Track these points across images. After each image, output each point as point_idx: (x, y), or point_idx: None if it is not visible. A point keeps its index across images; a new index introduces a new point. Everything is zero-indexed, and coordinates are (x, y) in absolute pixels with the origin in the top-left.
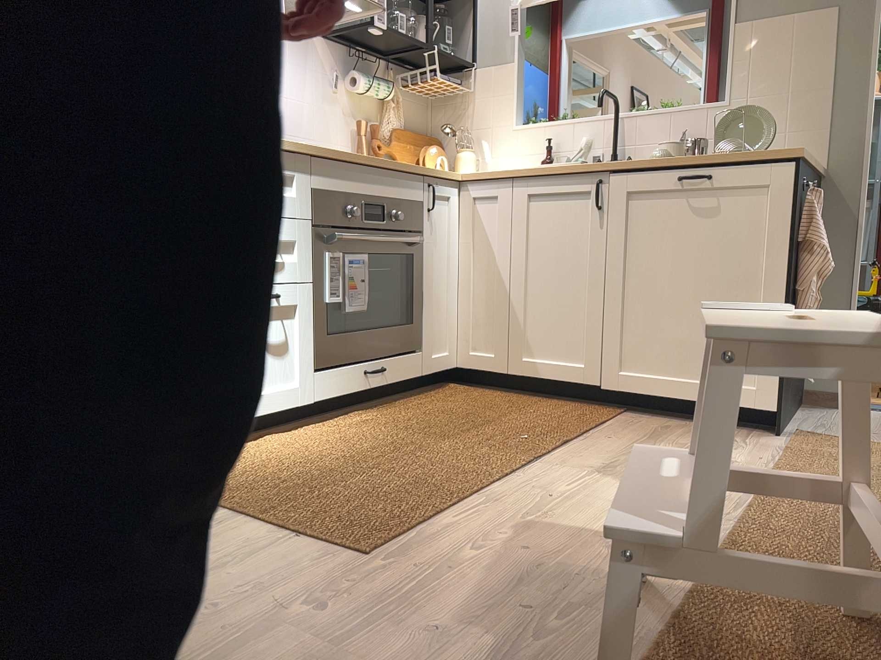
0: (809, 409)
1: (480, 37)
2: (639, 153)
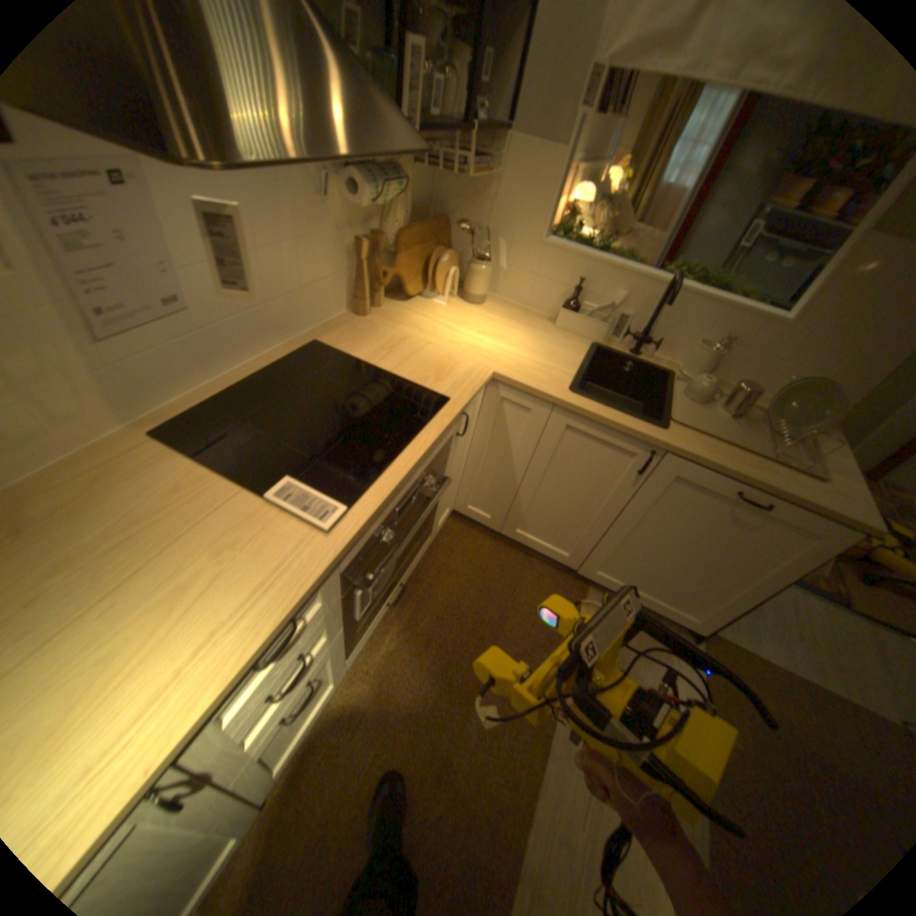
0: None
1: (529, 71)
2: (673, 330)
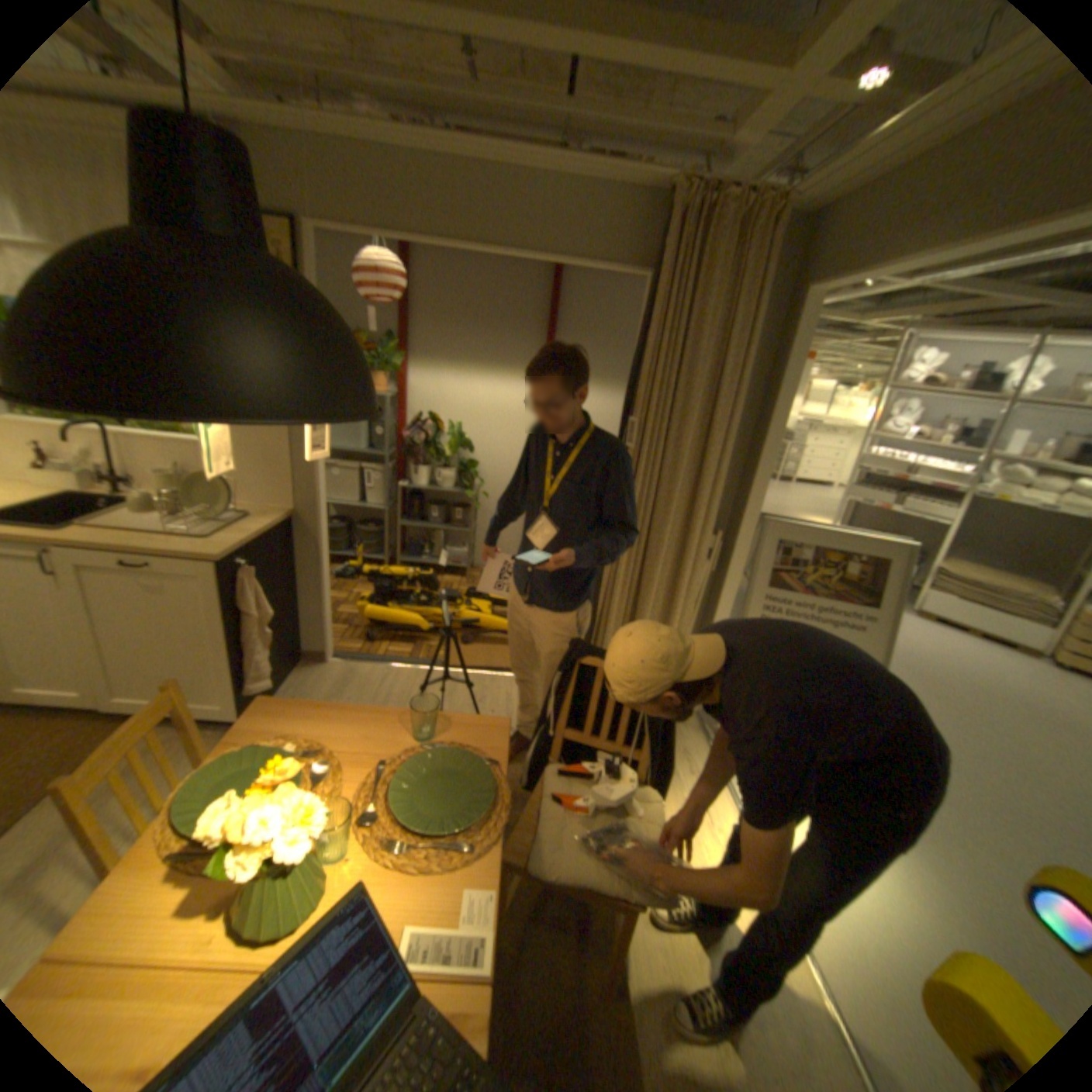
0: (298, 673)
1: None
2: (142, 468)
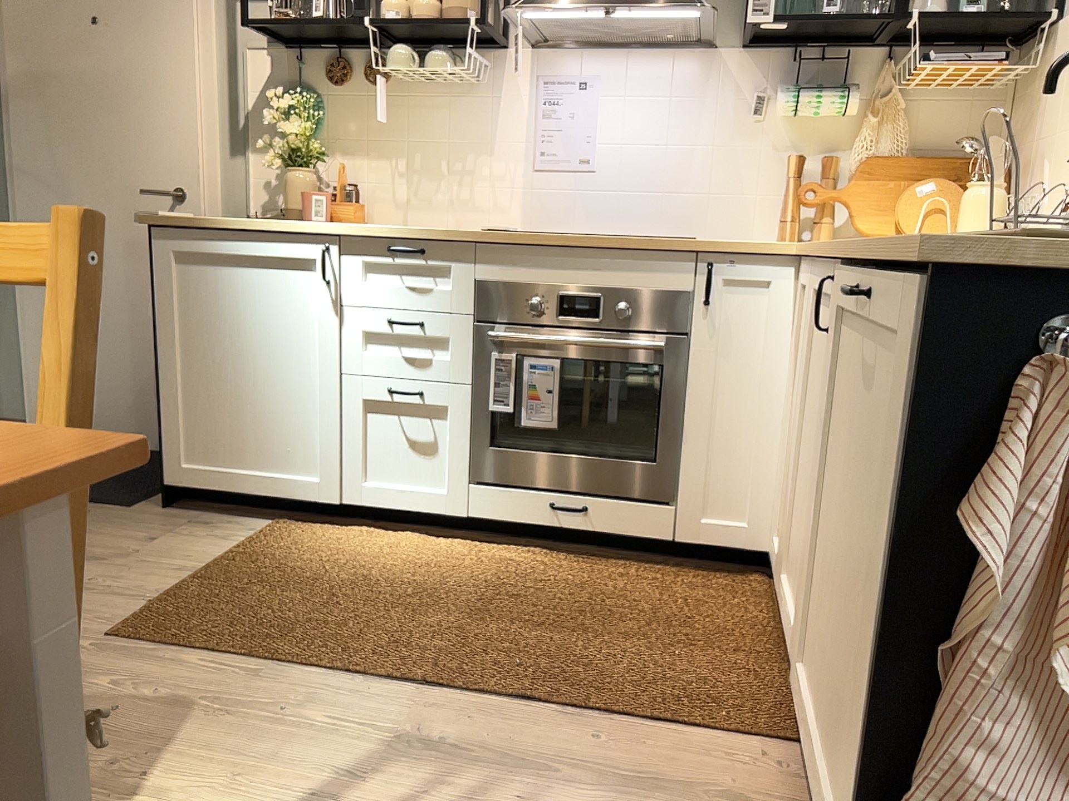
0: None
1: None
2: None
